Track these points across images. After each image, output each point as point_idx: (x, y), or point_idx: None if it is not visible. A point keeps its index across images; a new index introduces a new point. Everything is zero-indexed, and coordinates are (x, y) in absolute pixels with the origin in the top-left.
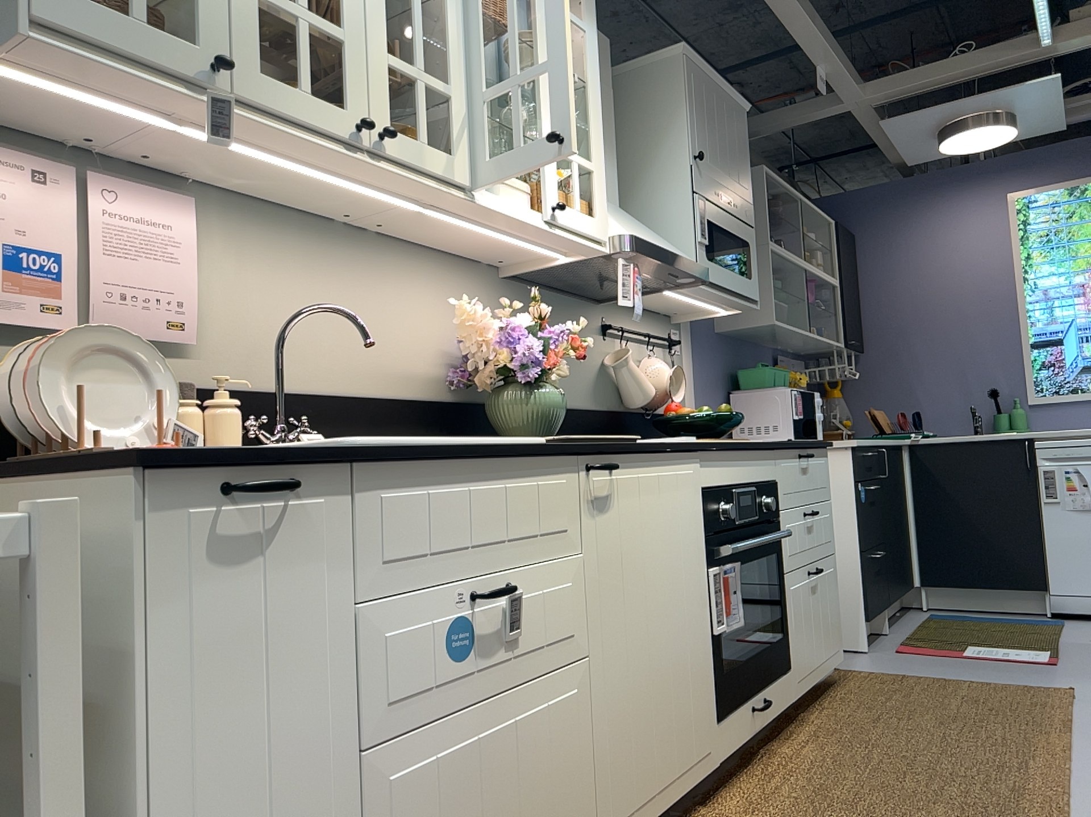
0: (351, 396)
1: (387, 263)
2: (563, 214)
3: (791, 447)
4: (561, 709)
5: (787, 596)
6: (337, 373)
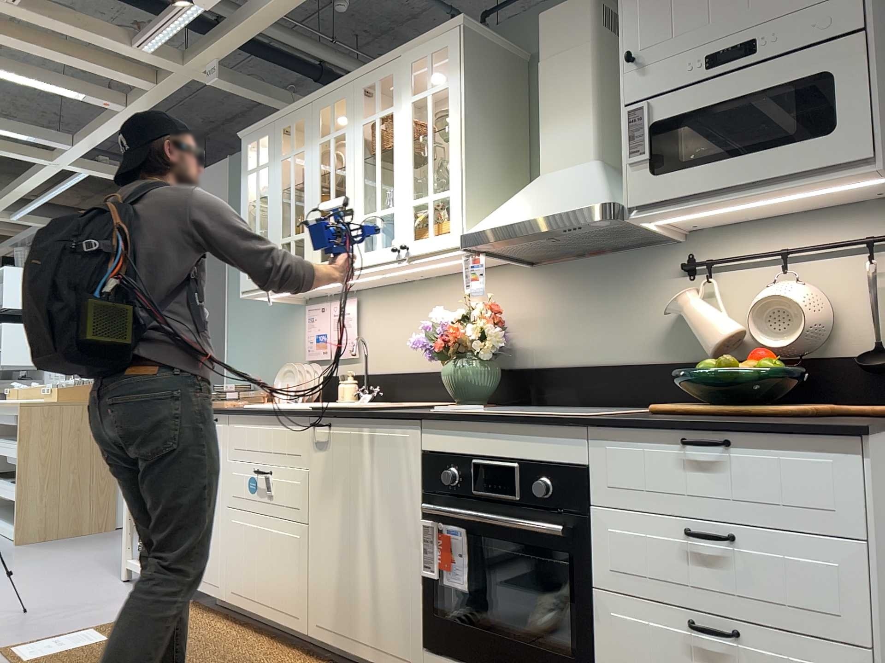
0: (417, 372)
1: (440, 291)
2: (415, 247)
3: (623, 426)
4: (290, 540)
5: (595, 618)
6: (412, 361)
